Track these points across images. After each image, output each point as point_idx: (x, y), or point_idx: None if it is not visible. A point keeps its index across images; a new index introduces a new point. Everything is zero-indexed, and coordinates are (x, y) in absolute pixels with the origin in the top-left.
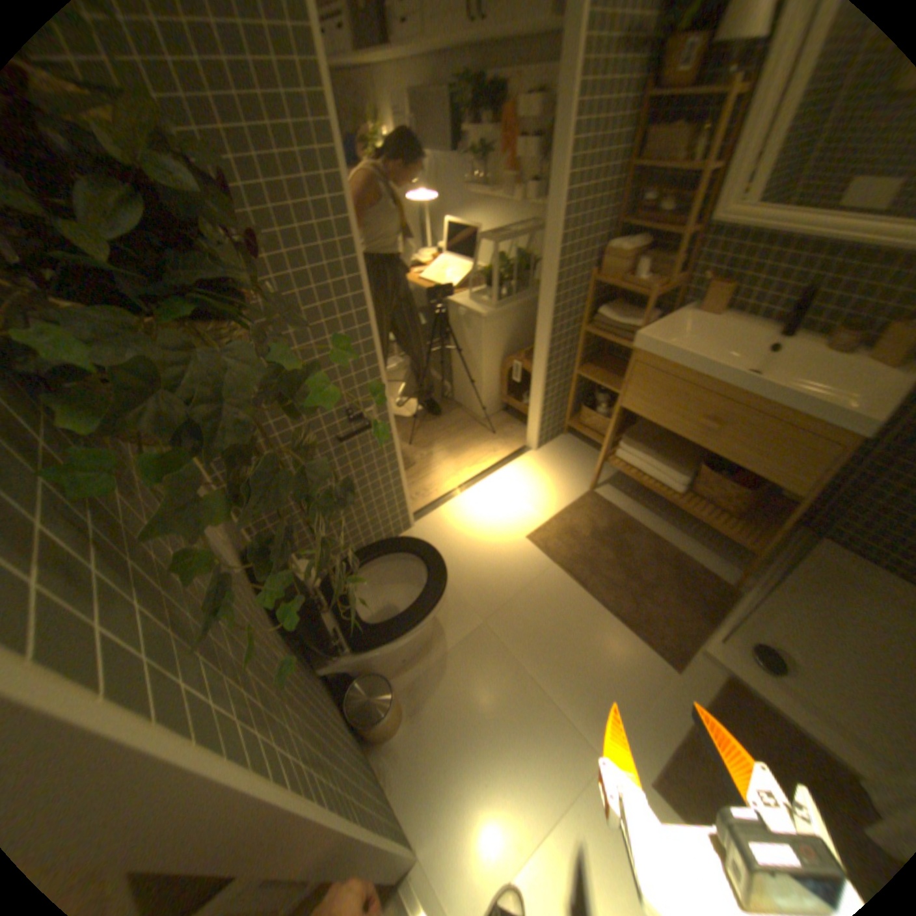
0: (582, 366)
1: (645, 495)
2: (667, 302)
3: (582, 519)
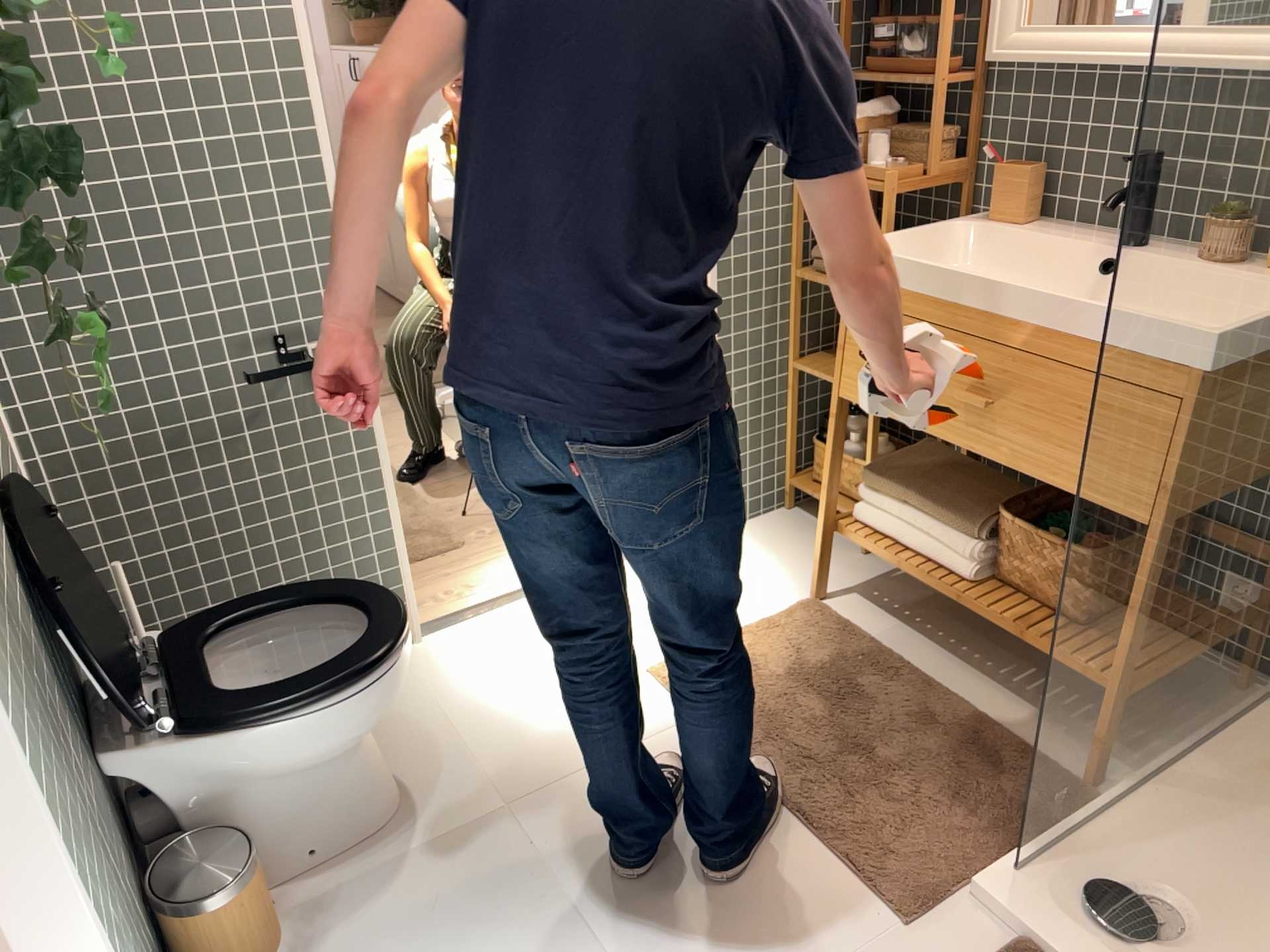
0: (801, 348)
1: (933, 615)
2: (936, 213)
3: (780, 647)
